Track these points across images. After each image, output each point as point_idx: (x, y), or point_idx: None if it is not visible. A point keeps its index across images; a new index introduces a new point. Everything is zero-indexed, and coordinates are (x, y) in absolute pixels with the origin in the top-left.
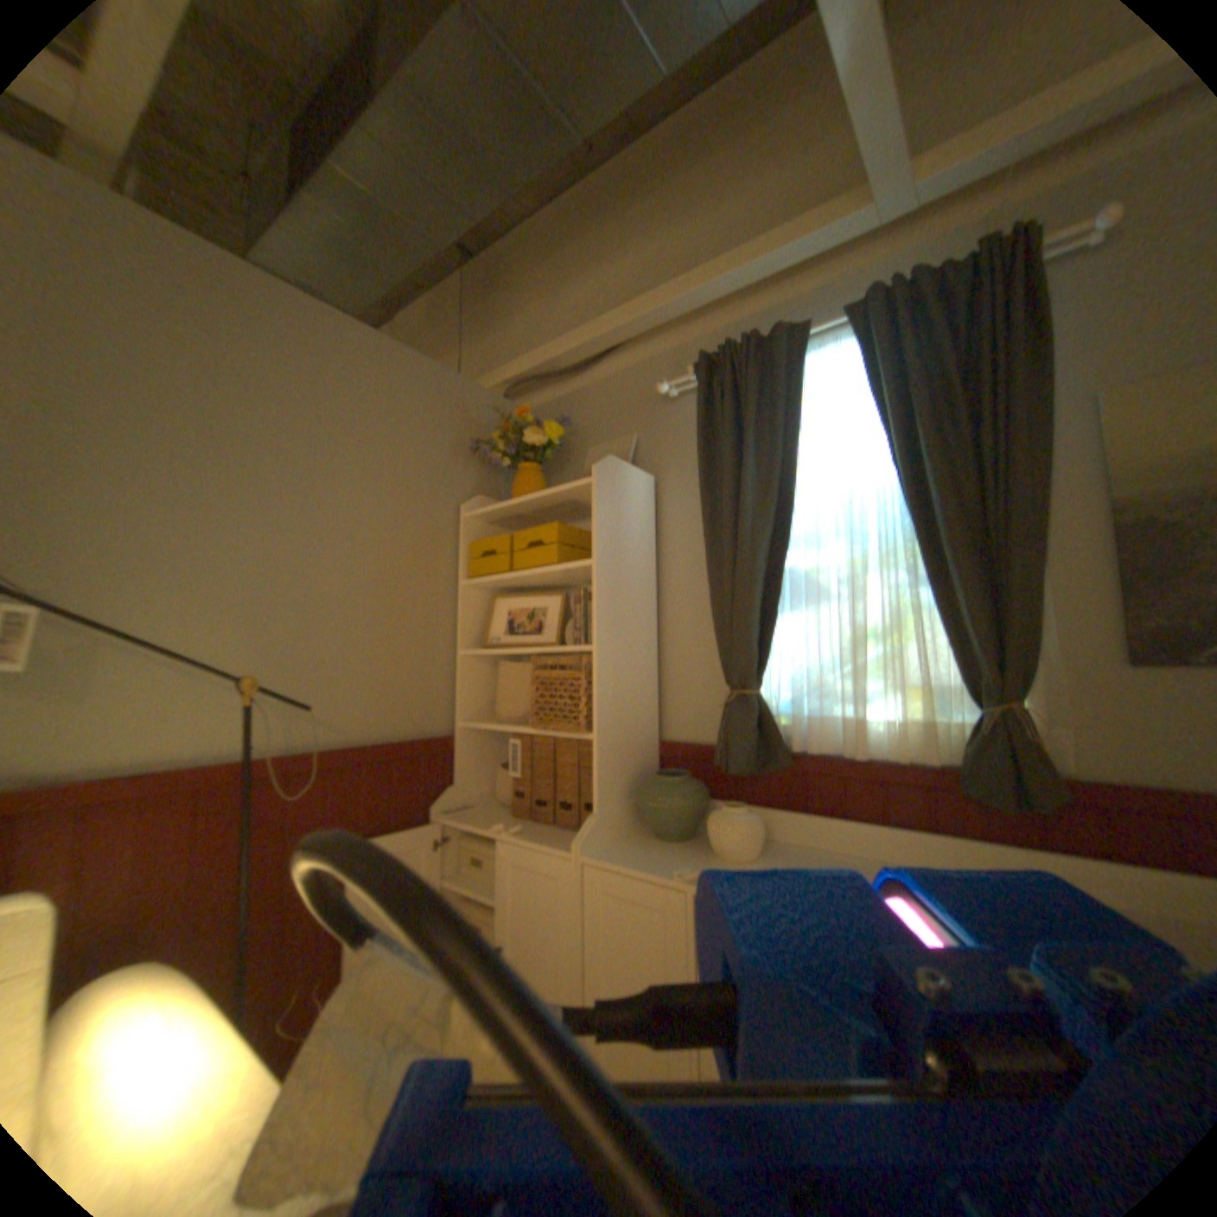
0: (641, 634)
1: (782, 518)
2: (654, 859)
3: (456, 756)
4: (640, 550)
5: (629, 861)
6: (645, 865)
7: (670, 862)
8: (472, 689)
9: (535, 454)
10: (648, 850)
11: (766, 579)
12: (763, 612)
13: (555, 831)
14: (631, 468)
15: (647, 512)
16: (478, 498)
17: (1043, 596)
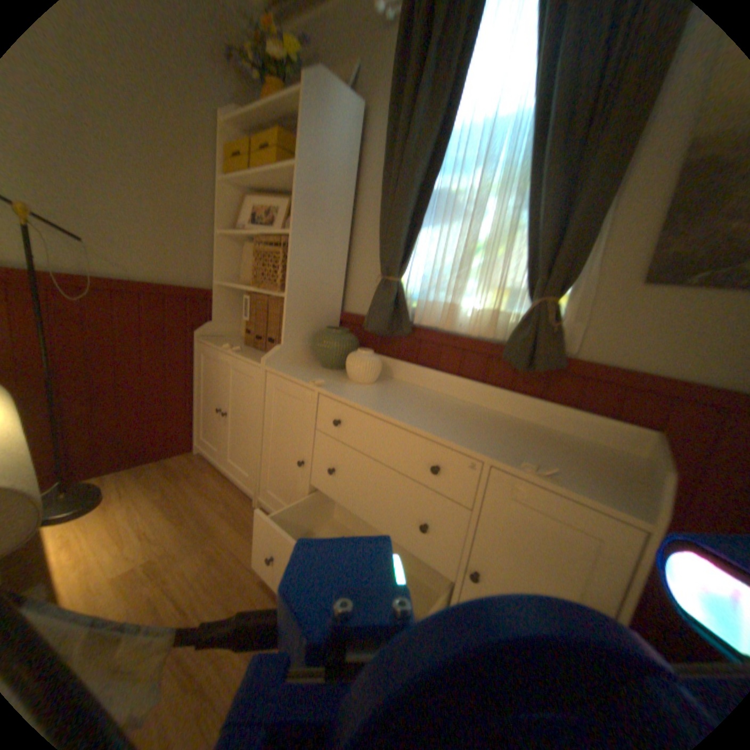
0: (335, 232)
1: (445, 143)
2: (310, 374)
3: (214, 303)
4: (342, 163)
5: (293, 372)
6: (301, 375)
7: (318, 376)
8: (226, 260)
9: (279, 69)
10: (310, 370)
11: (420, 192)
12: (412, 219)
13: (264, 354)
14: (342, 85)
15: (354, 132)
16: (234, 106)
17: (604, 219)
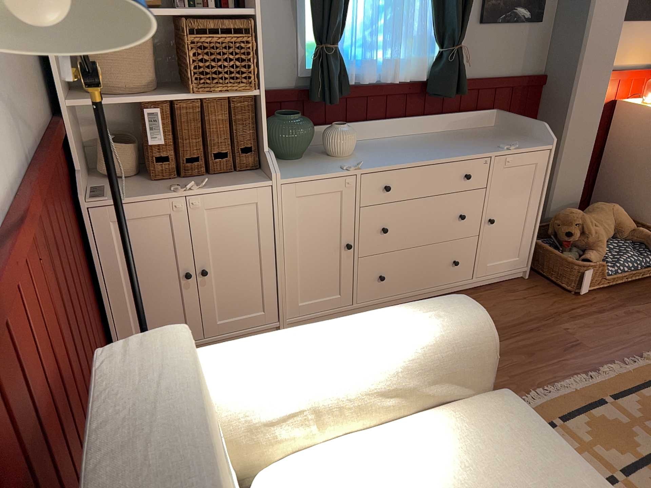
0: None
1: None
2: (313, 167)
3: (67, 141)
4: None
5: (307, 172)
6: (318, 171)
7: (324, 166)
8: (58, 63)
9: None
10: (298, 166)
11: None
12: None
13: (216, 177)
14: None
15: None
16: None
17: None
